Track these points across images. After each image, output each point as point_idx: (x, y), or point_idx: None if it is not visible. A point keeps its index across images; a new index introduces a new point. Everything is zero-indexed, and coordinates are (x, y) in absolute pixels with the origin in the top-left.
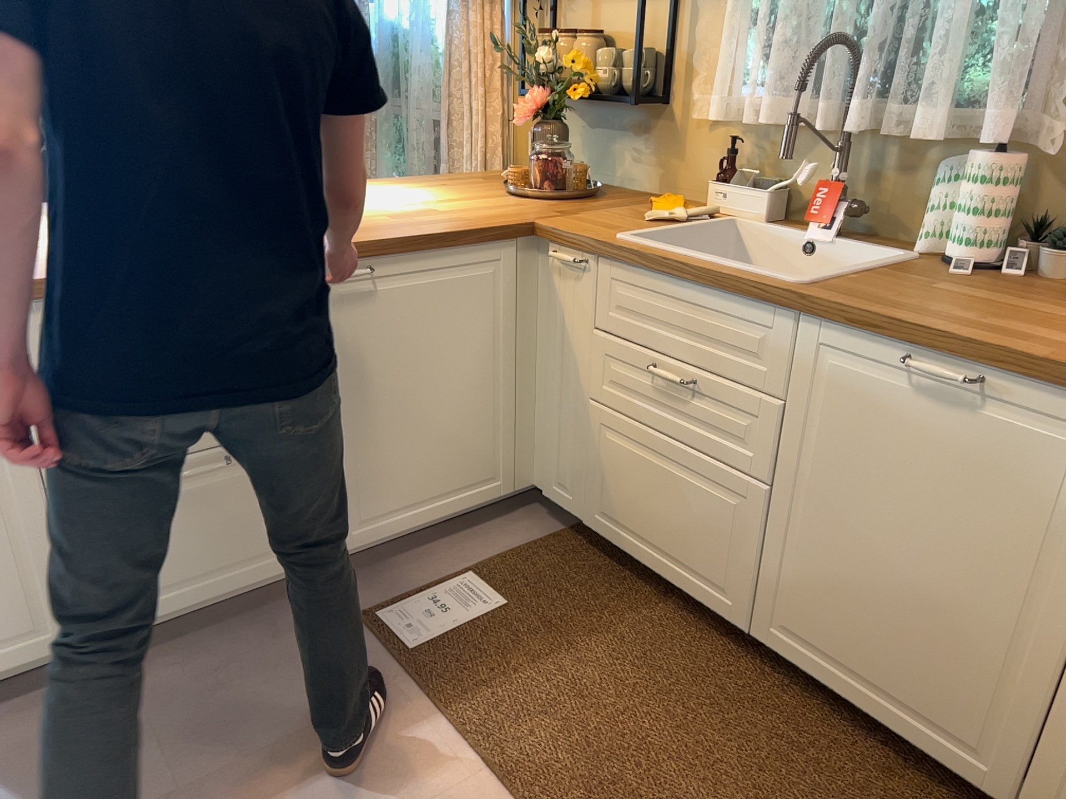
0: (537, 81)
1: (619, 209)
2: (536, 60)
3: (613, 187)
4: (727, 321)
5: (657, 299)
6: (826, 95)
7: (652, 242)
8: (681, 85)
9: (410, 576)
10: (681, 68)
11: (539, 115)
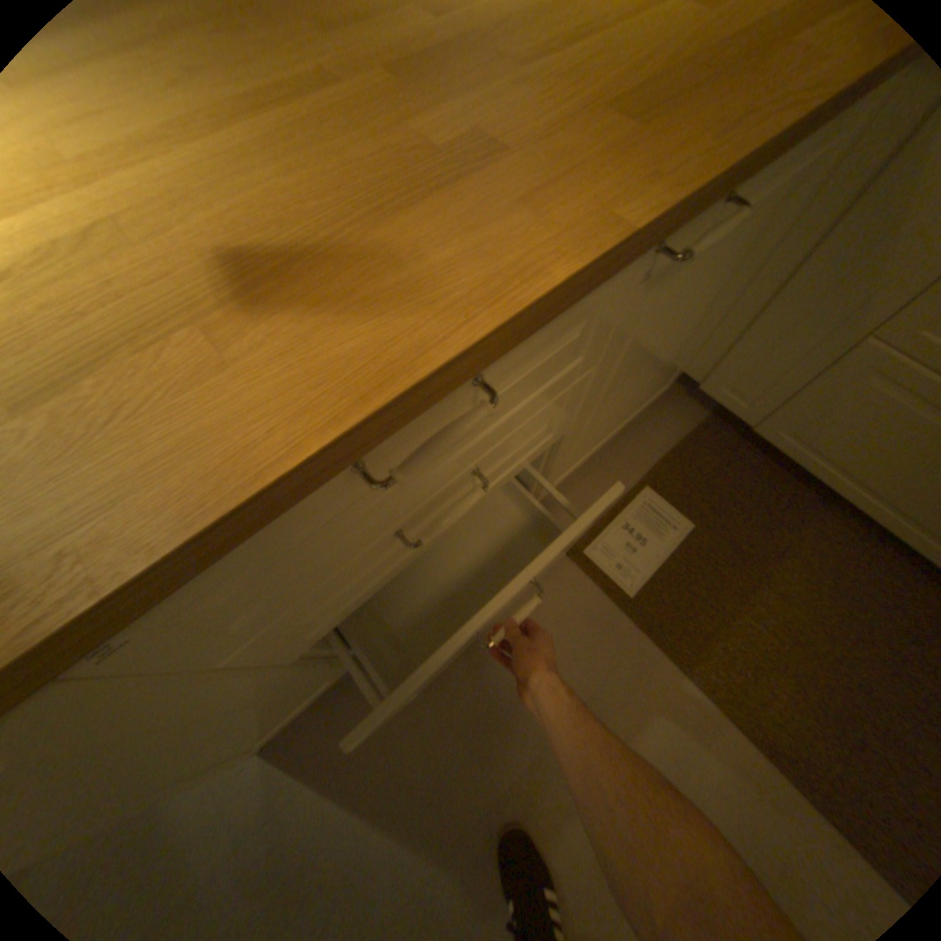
0: None
1: None
2: None
3: None
4: None
5: None
6: None
7: None
8: None
9: (594, 495)
10: None
11: None
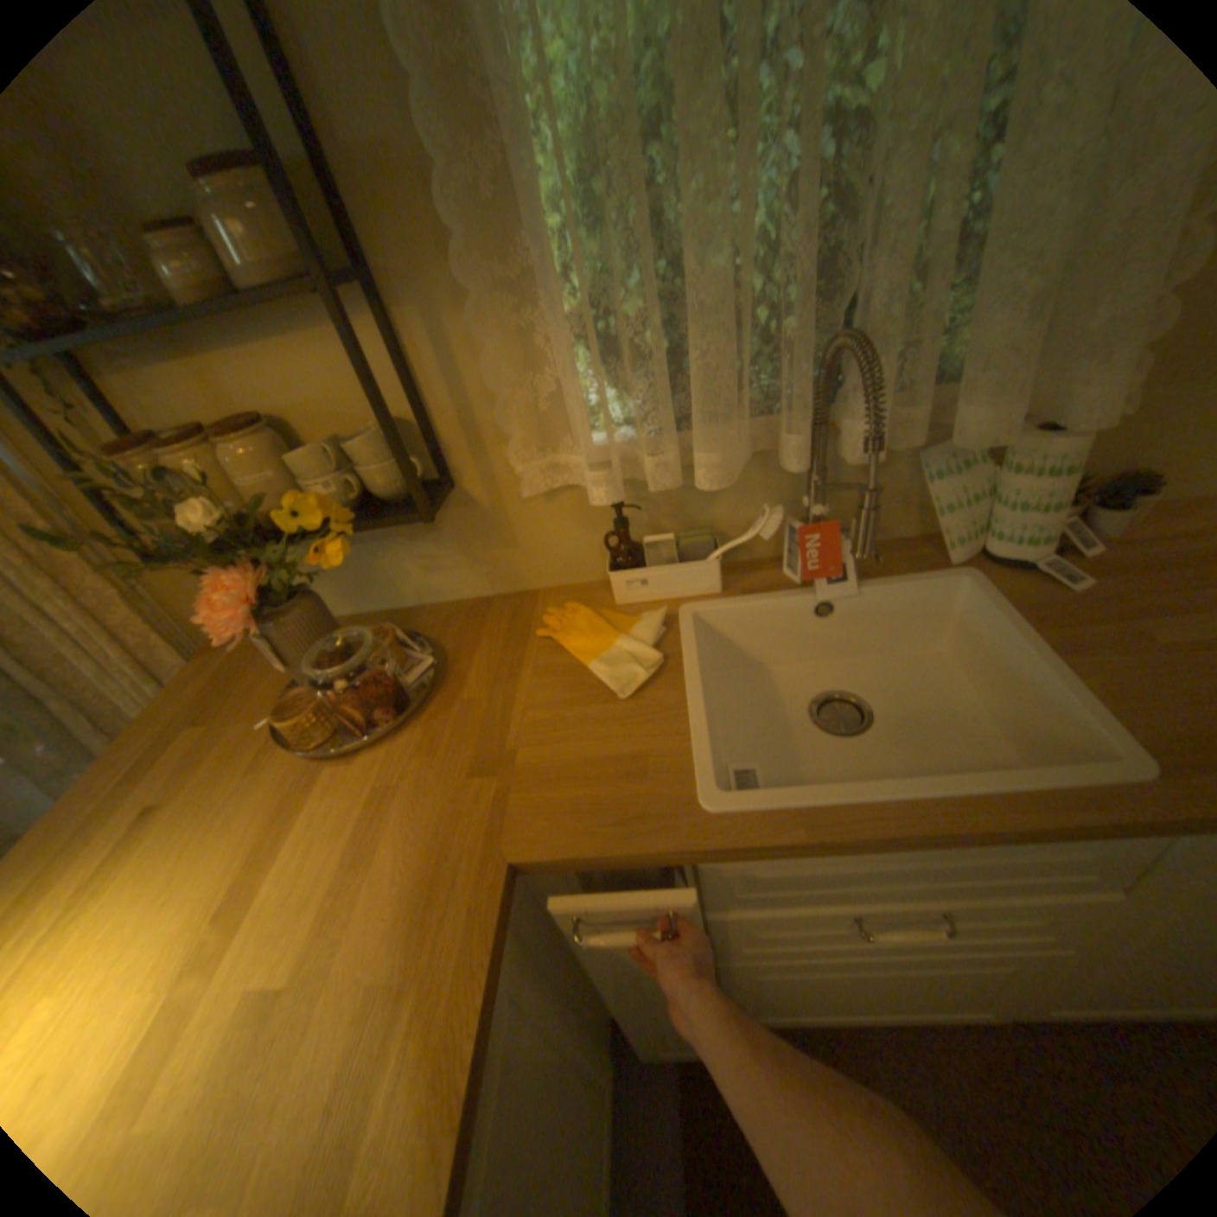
0: (205, 551)
1: (528, 678)
2: (175, 517)
3: (419, 612)
4: (1024, 857)
5: (858, 866)
6: (793, 413)
7: (796, 794)
8: (467, 449)
9: None
10: (458, 424)
11: (258, 605)
